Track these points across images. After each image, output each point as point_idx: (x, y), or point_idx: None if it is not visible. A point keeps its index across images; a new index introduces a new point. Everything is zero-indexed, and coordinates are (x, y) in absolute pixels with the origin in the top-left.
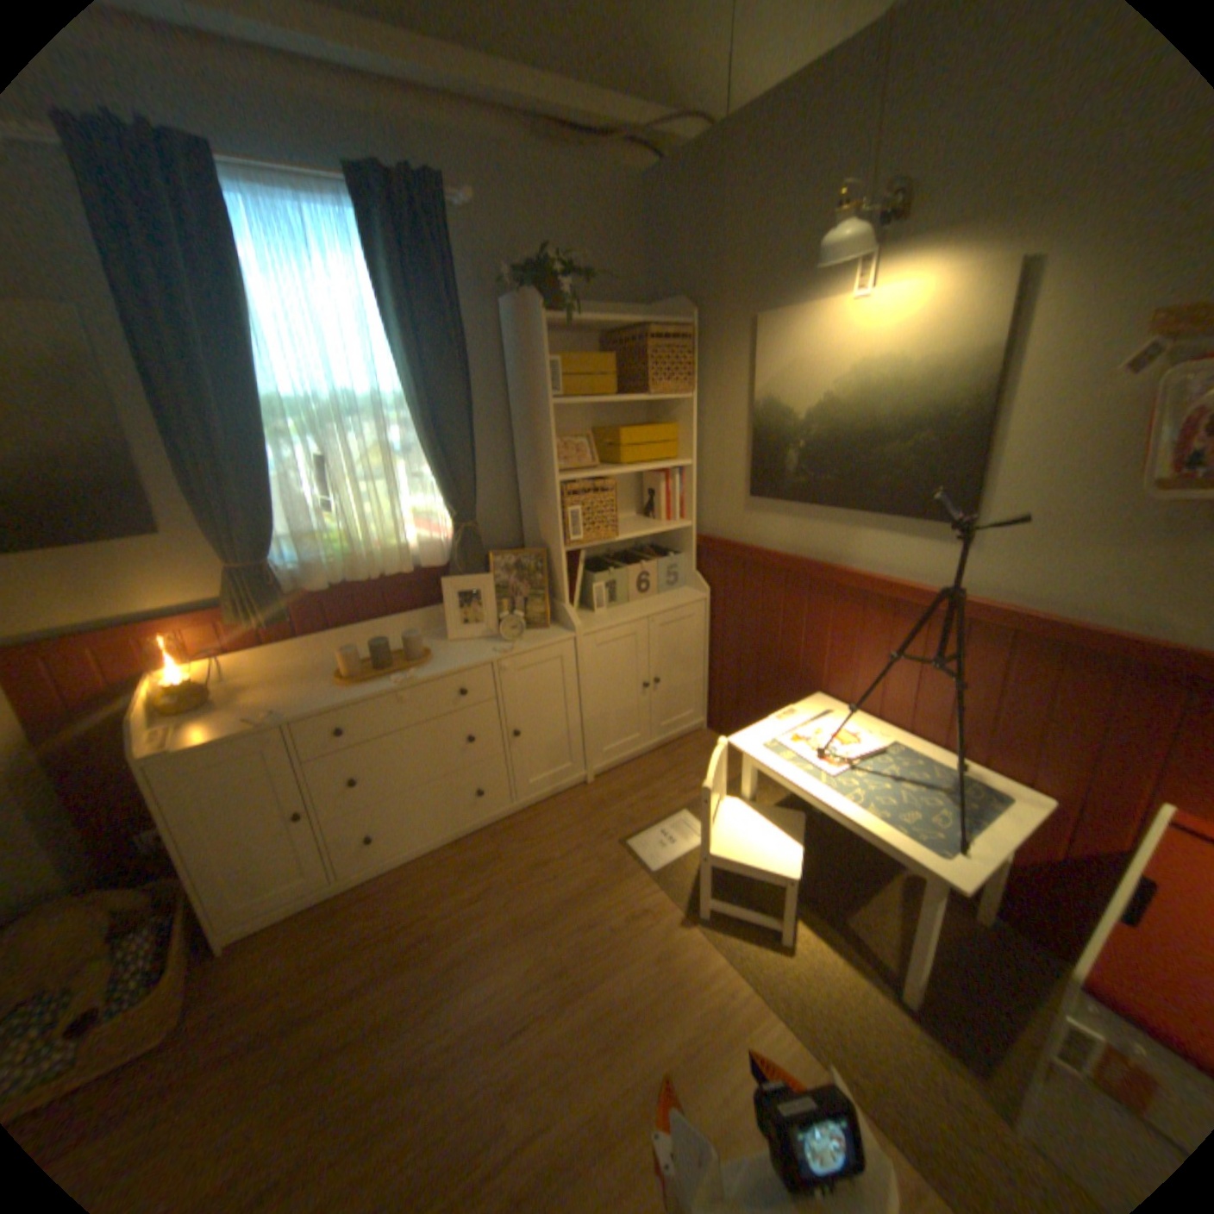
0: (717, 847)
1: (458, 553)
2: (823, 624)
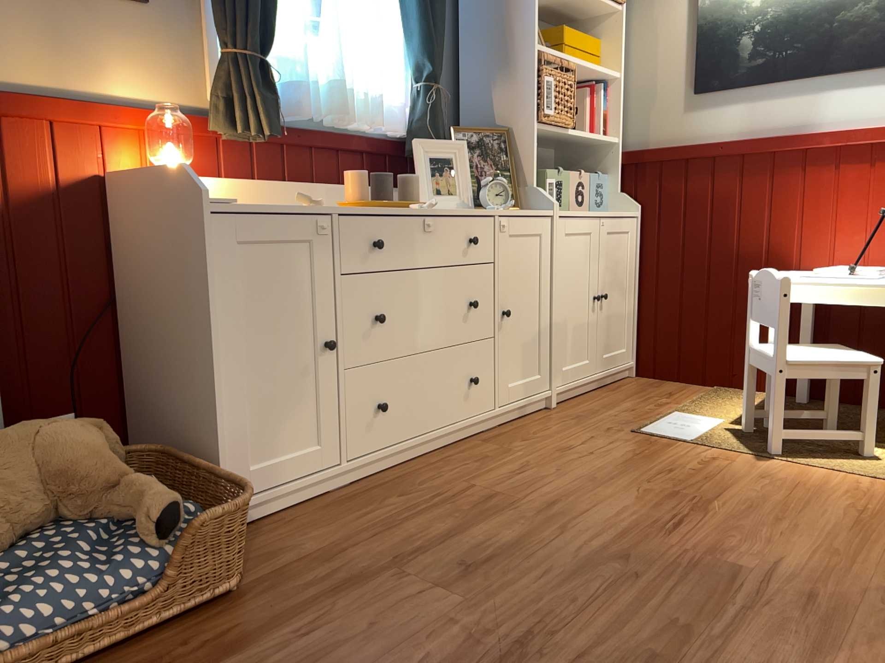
0: (788, 357)
1: (430, 115)
2: (790, 196)
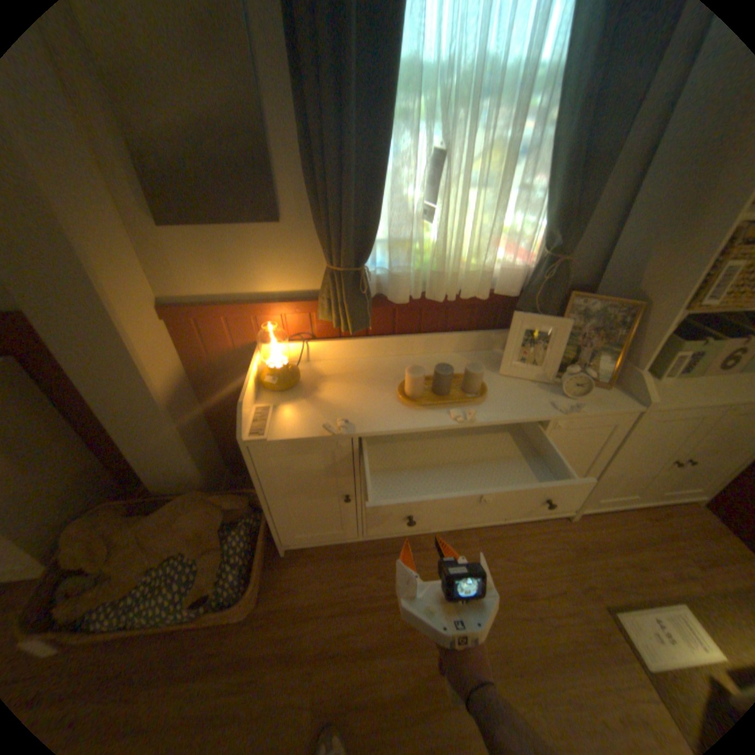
0: None
1: (544, 288)
2: None
